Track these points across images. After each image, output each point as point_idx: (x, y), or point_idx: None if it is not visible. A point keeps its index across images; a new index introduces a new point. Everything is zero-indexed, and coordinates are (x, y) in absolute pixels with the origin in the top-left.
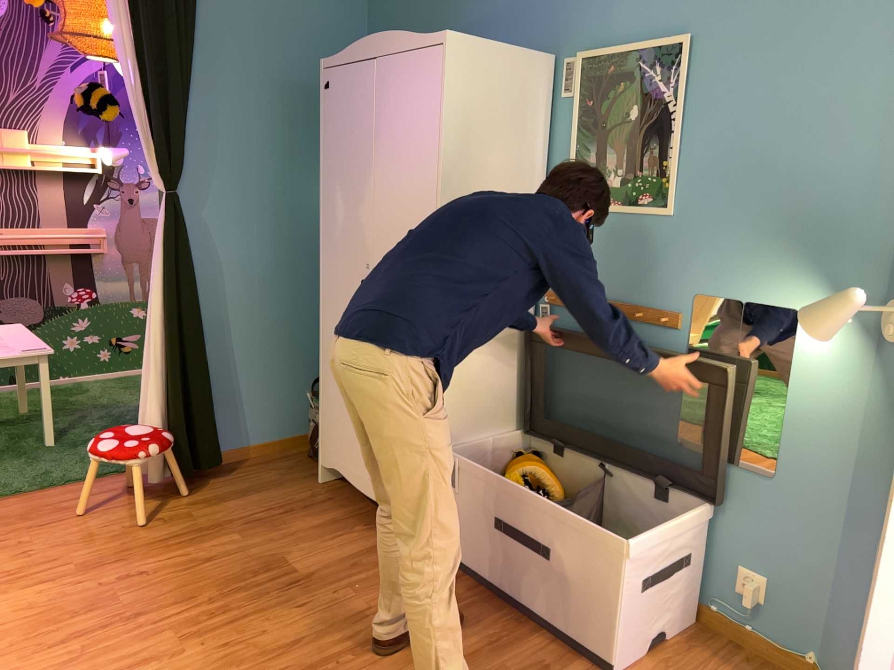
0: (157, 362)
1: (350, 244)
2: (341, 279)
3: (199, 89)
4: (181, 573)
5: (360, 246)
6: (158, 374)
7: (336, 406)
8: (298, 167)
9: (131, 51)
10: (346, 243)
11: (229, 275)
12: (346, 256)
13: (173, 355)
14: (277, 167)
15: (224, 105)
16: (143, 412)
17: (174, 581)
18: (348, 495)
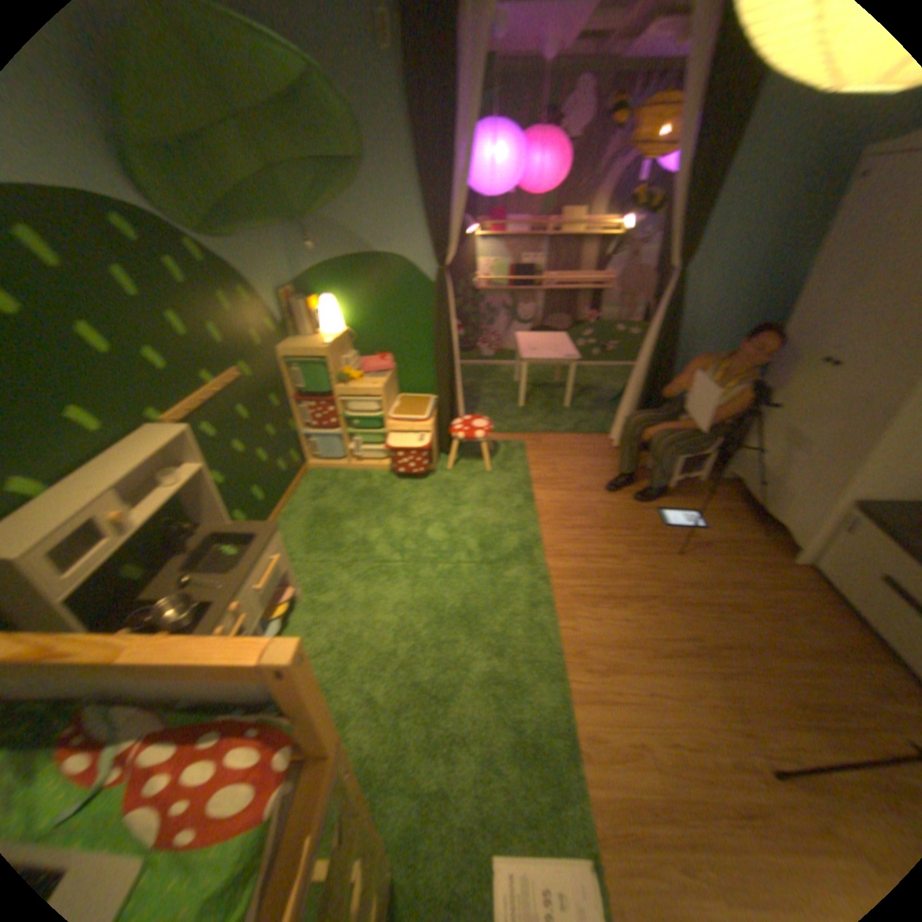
0: (639, 382)
1: (825, 327)
2: (802, 352)
3: (727, 184)
4: (630, 512)
5: (836, 330)
6: (638, 389)
7: (757, 439)
8: (788, 244)
9: (686, 162)
10: (820, 325)
11: (701, 329)
12: (816, 335)
13: (652, 381)
14: (770, 244)
15: (743, 195)
16: (622, 408)
17: (626, 515)
18: (742, 496)
